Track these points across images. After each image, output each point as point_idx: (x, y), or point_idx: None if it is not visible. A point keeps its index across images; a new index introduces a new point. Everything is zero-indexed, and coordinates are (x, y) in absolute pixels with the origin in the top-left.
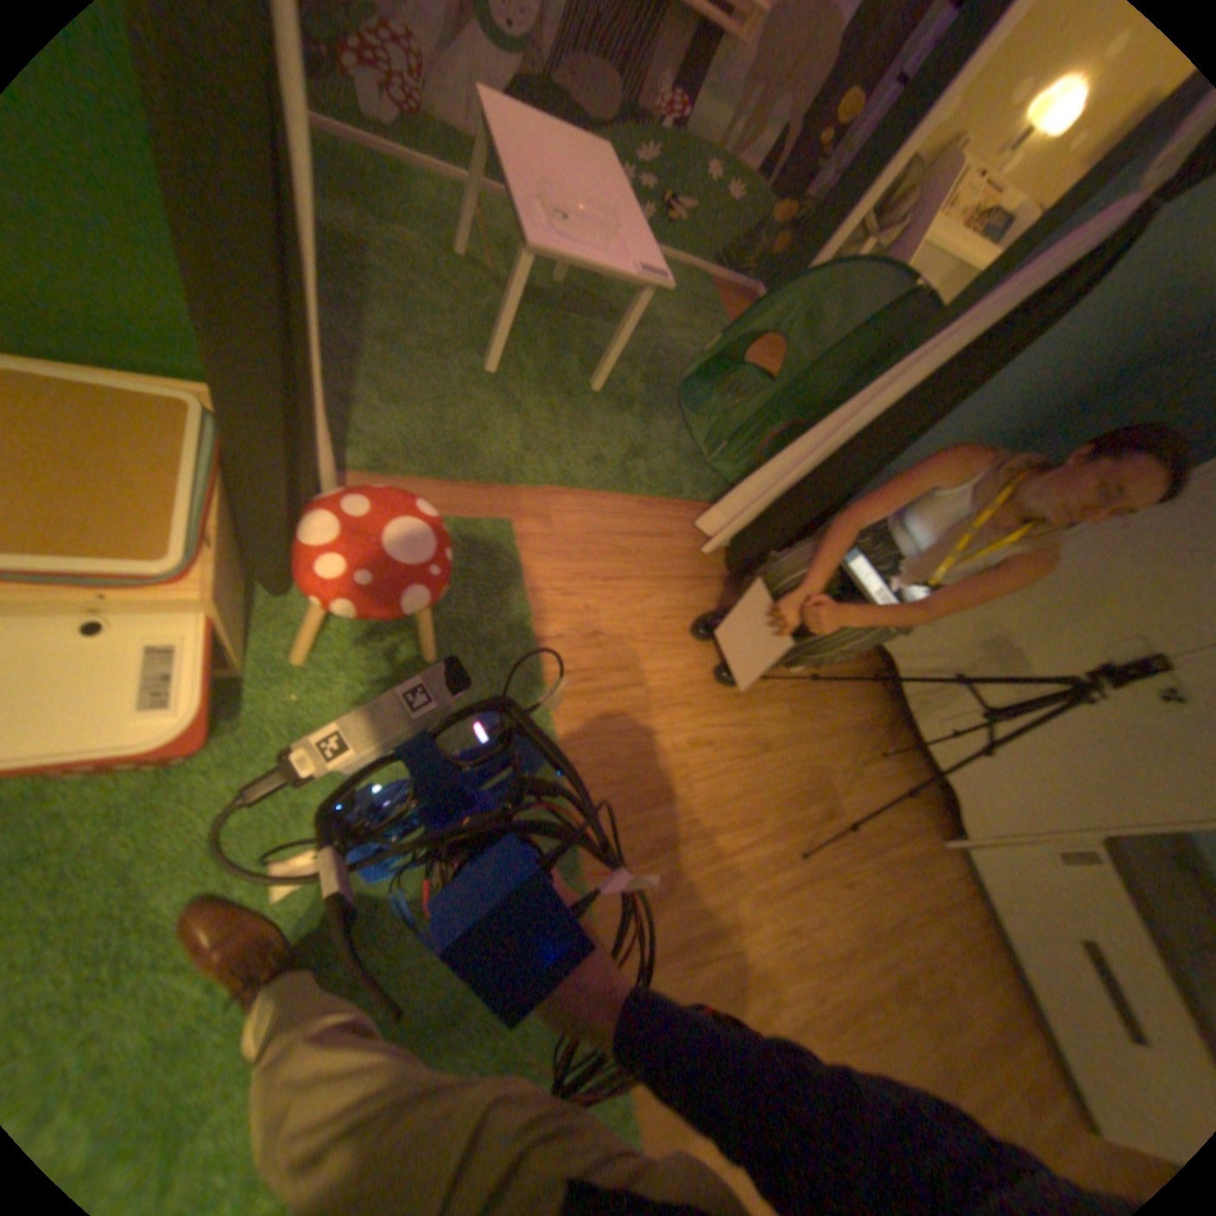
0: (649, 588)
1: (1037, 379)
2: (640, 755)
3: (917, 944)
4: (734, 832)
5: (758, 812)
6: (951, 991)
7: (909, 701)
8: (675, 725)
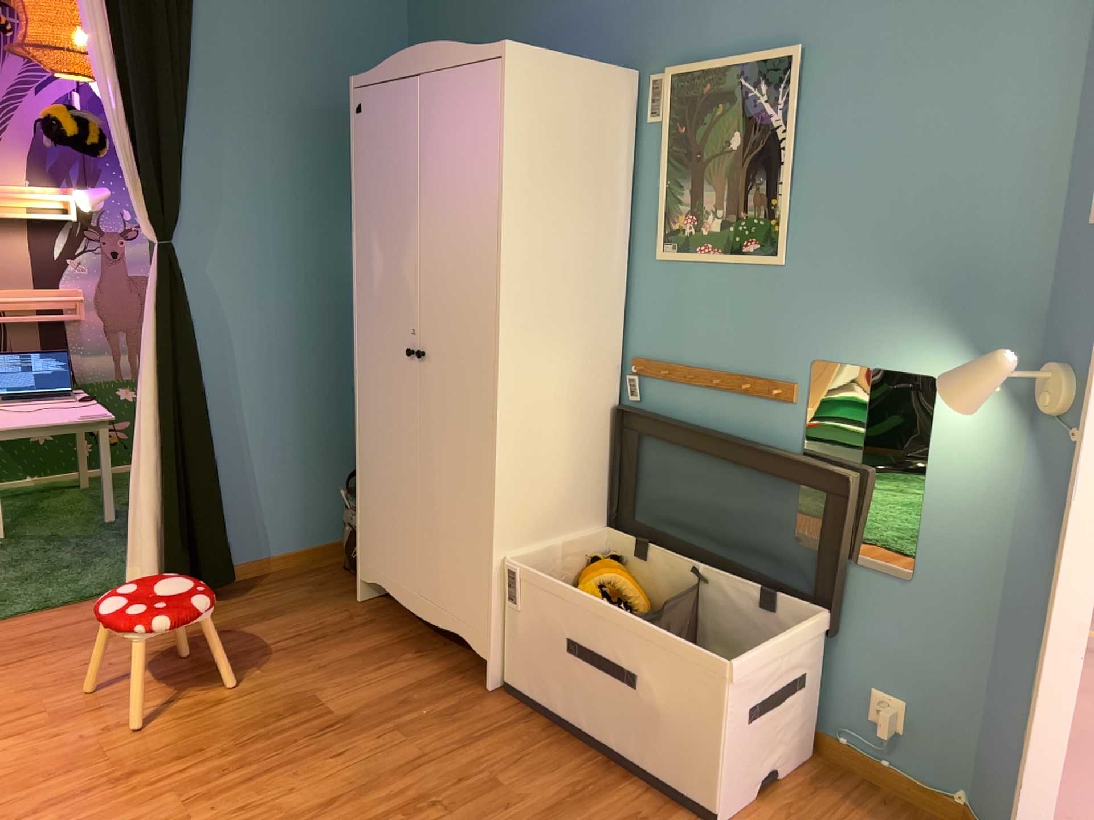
0: (66, 650)
1: (301, 341)
2: (30, 754)
3: (442, 766)
4: (160, 766)
5: (199, 744)
6: (496, 783)
7: (398, 598)
8: (85, 722)
